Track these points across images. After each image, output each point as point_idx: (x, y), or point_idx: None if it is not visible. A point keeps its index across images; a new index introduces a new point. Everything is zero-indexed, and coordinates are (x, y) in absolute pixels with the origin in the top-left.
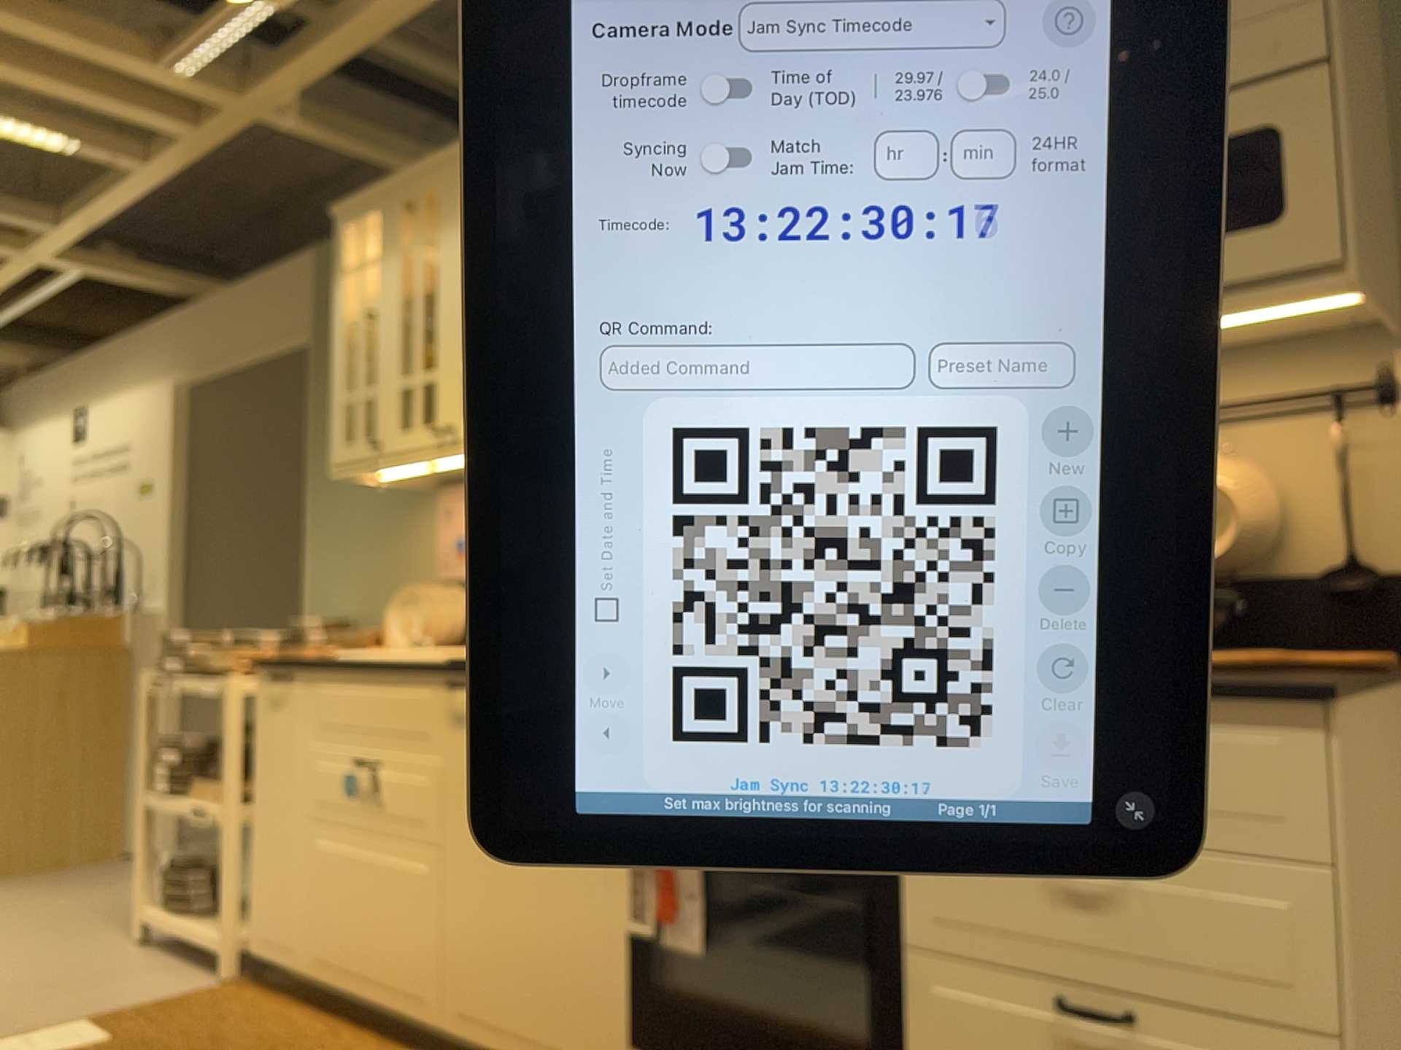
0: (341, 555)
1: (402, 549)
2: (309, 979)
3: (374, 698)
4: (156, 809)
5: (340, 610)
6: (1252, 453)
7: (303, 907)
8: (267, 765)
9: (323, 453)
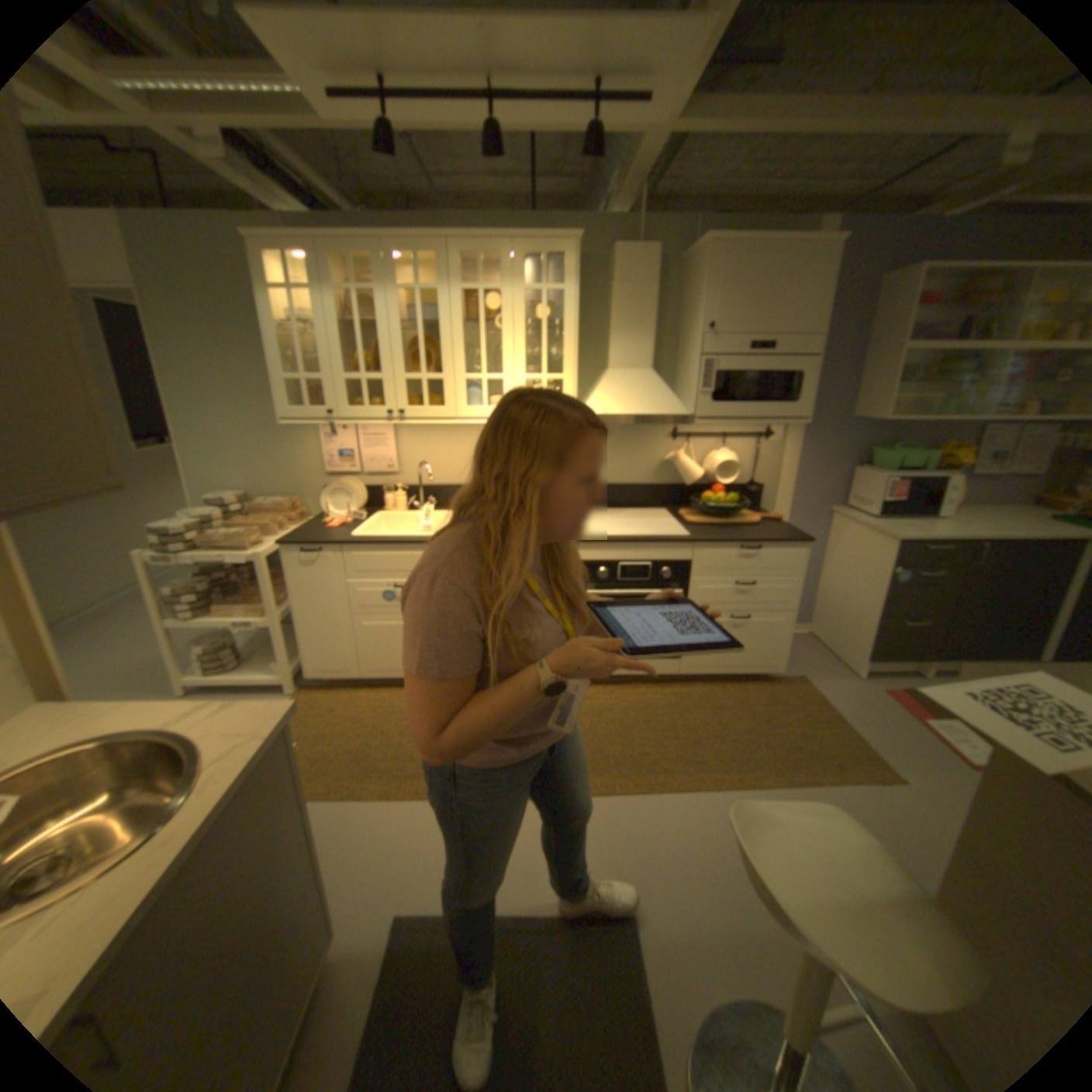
0: (221, 452)
1: (286, 452)
2: (369, 677)
3: (407, 557)
4: (186, 626)
5: (228, 485)
6: (733, 449)
7: (358, 650)
8: (309, 593)
9: (180, 382)
